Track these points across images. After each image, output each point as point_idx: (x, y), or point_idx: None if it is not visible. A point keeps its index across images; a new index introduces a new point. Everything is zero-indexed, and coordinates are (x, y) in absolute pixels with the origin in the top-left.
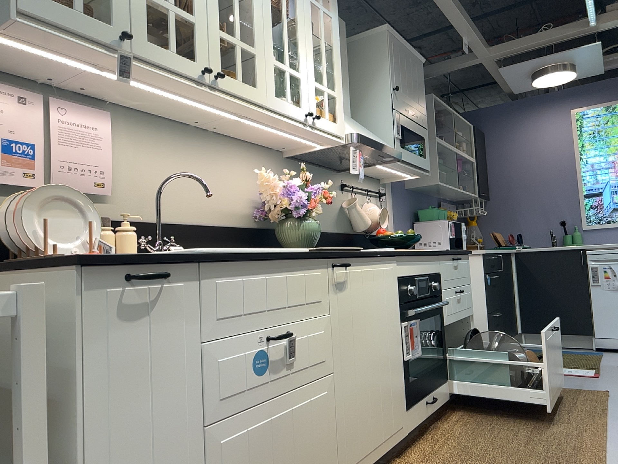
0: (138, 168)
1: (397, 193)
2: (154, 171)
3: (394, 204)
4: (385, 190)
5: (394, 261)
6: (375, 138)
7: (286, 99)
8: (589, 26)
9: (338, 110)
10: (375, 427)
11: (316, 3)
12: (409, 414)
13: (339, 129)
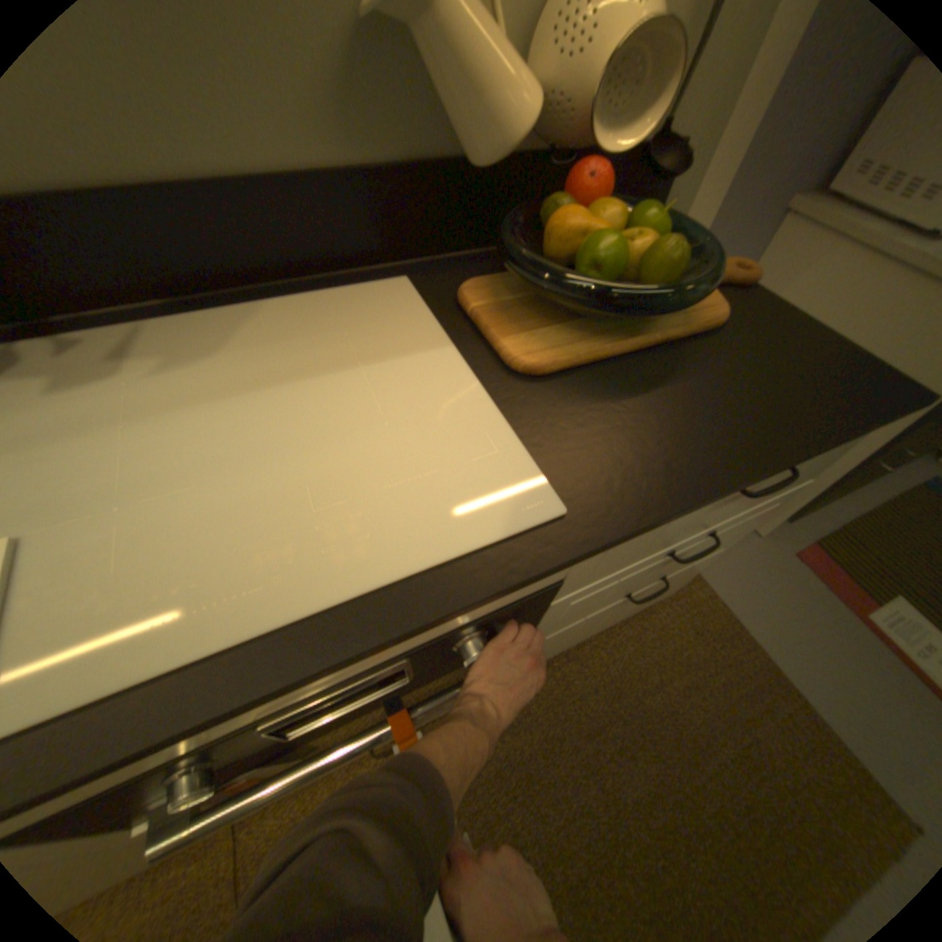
0: None
1: None
2: None
3: None
4: None
5: None
6: None
7: None
8: None
9: None
10: None
11: None
12: None
13: None
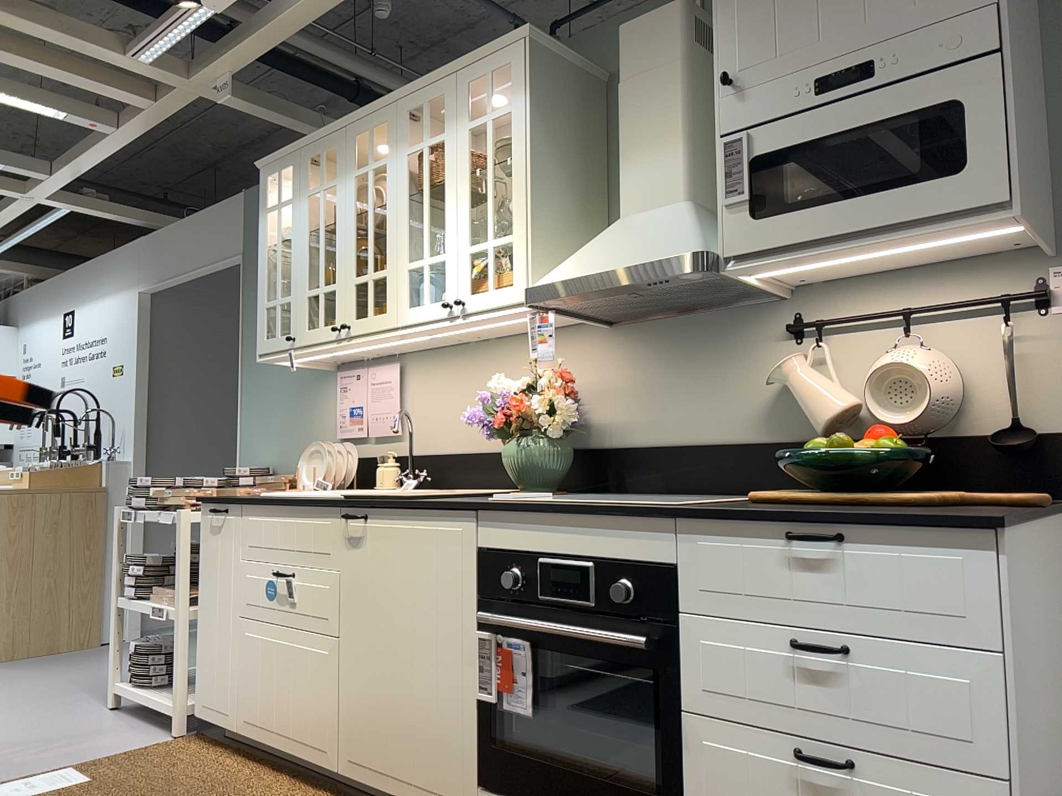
0: (424, 404)
1: None
2: (435, 403)
3: None
4: None
5: (466, 519)
6: (619, 257)
7: (422, 301)
8: None
9: (515, 261)
10: (396, 750)
11: (478, 121)
12: None
13: (512, 293)
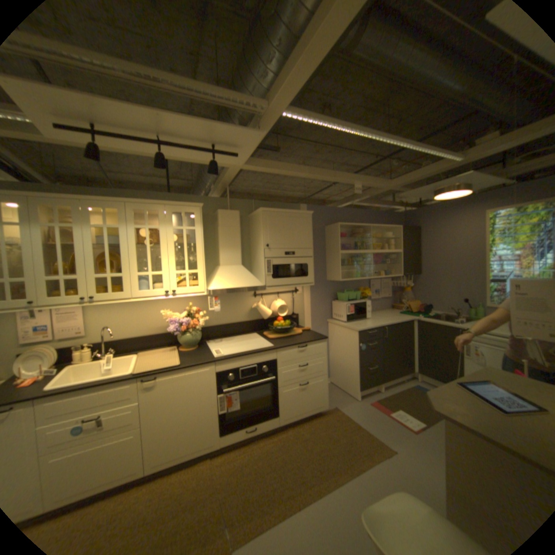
0: (102, 320)
1: (314, 285)
2: (111, 319)
3: (310, 293)
4: (301, 287)
5: (211, 365)
6: (239, 283)
7: (149, 289)
8: (457, 160)
9: (199, 279)
10: (181, 448)
11: (179, 227)
12: (223, 439)
13: (199, 290)
